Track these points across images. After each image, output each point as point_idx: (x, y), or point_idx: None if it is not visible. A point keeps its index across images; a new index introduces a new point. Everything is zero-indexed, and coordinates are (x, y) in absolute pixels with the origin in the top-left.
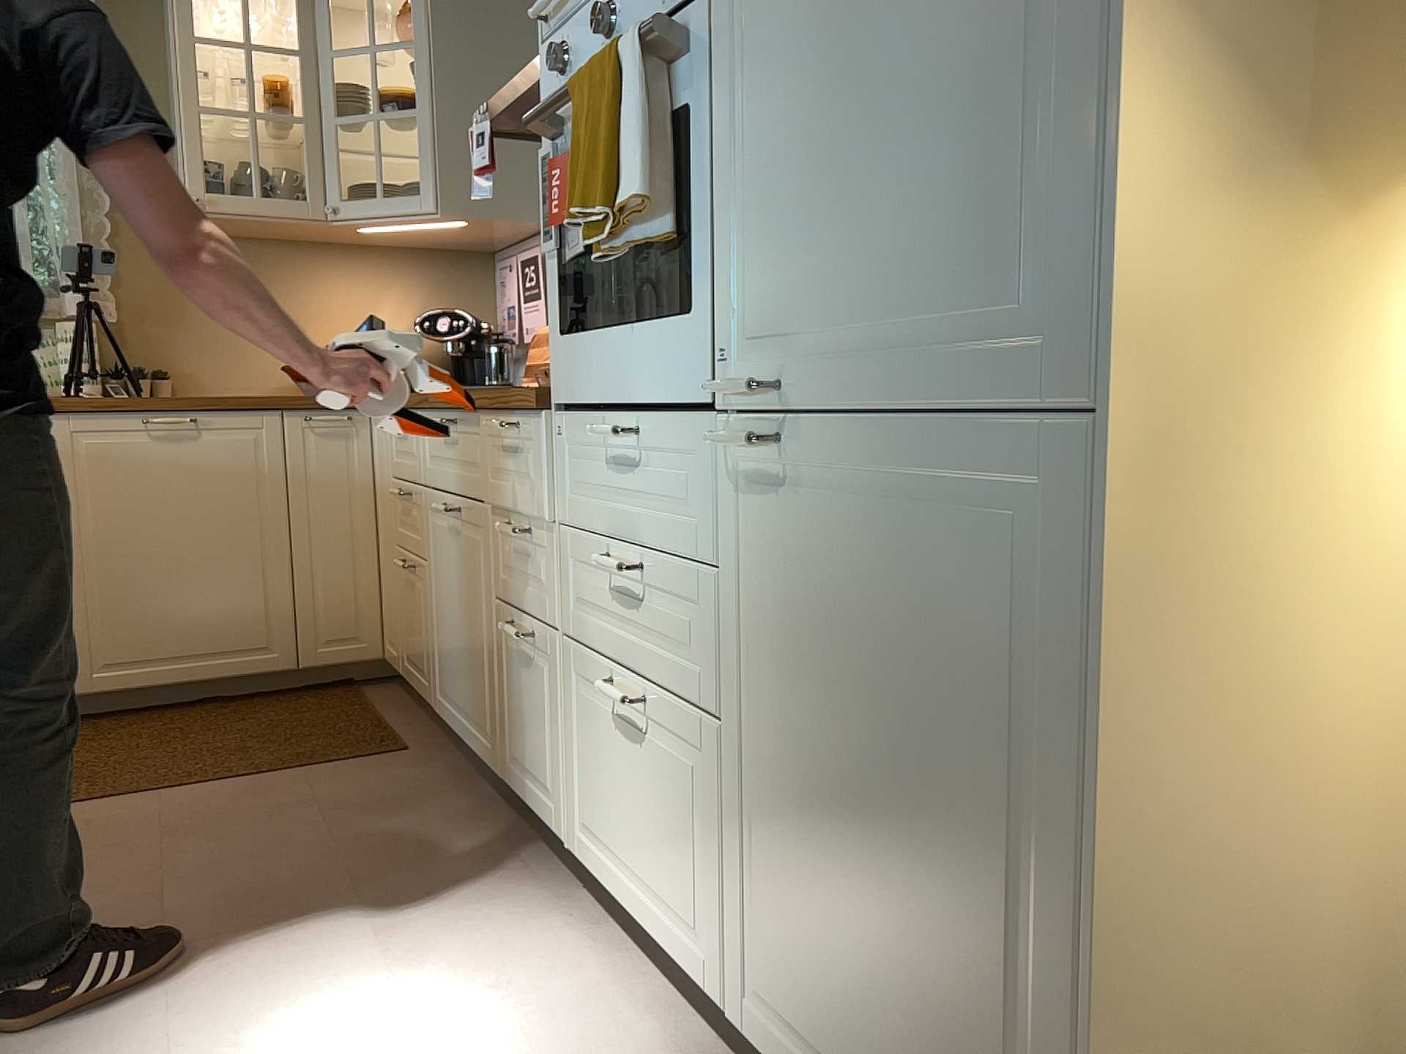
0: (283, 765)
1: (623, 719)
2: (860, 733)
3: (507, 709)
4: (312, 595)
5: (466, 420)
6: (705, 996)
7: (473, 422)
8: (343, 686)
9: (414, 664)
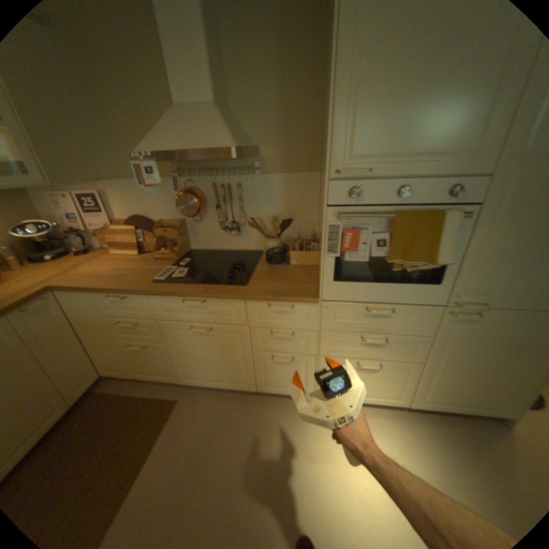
0: (148, 445)
1: (361, 368)
2: (486, 359)
3: (263, 376)
4: (64, 379)
5: (220, 301)
6: (396, 407)
7: (228, 301)
8: (87, 397)
9: (148, 375)
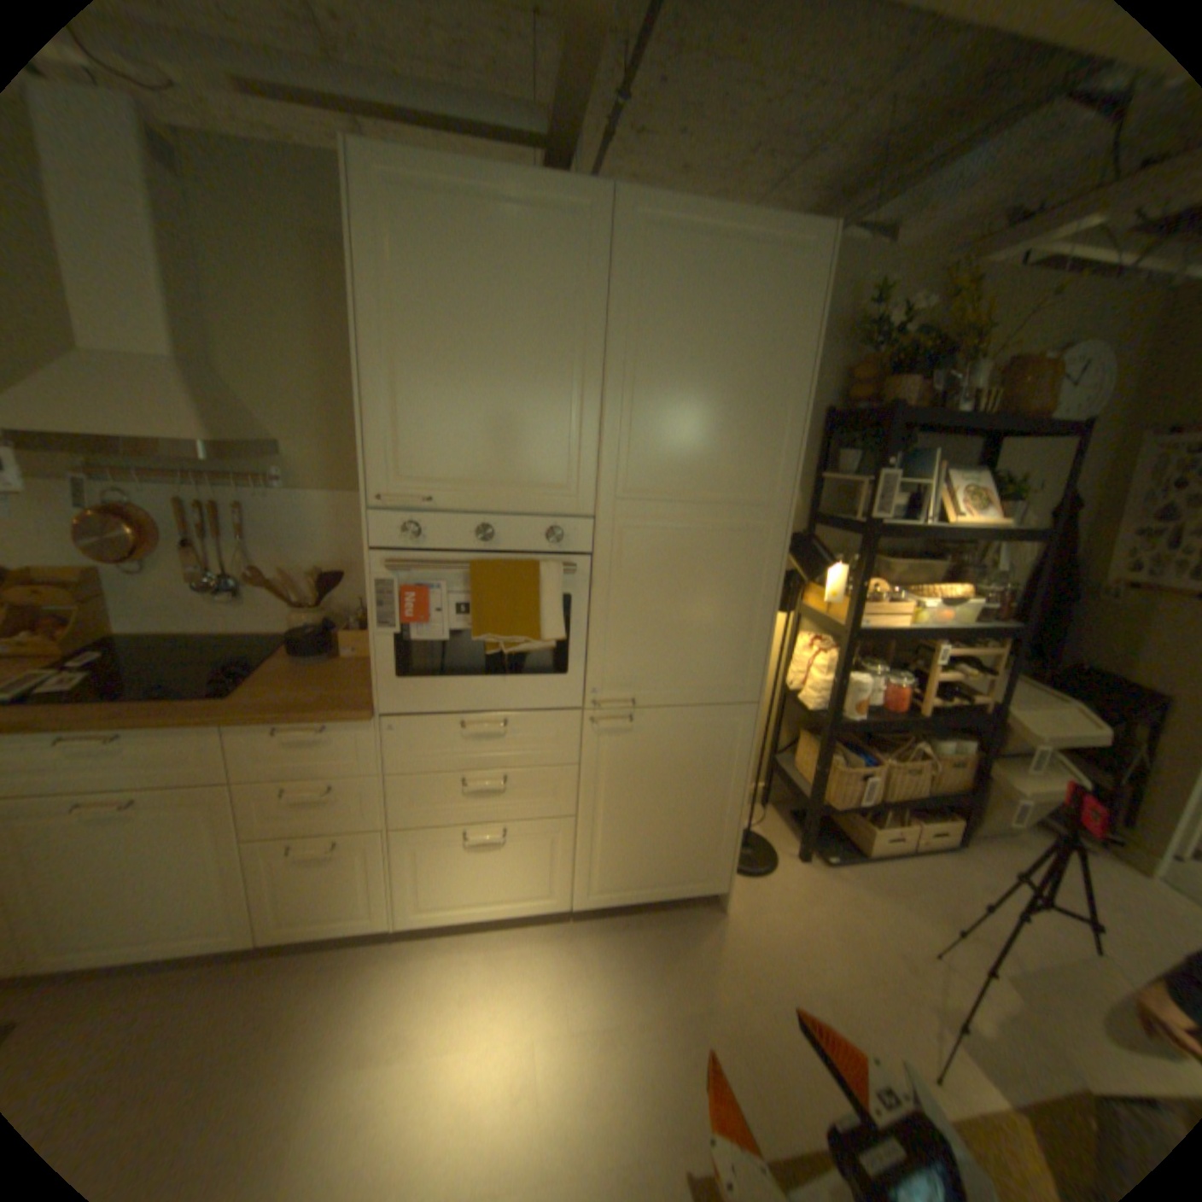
0: None
1: (470, 844)
2: (658, 792)
3: (266, 901)
4: None
5: (155, 734)
6: (546, 914)
7: (177, 734)
8: None
9: None
